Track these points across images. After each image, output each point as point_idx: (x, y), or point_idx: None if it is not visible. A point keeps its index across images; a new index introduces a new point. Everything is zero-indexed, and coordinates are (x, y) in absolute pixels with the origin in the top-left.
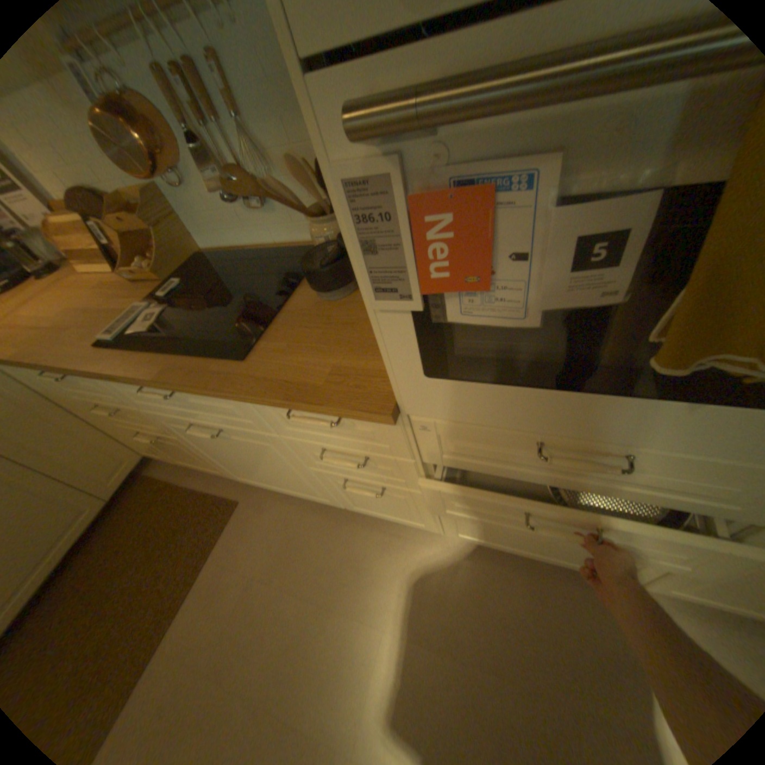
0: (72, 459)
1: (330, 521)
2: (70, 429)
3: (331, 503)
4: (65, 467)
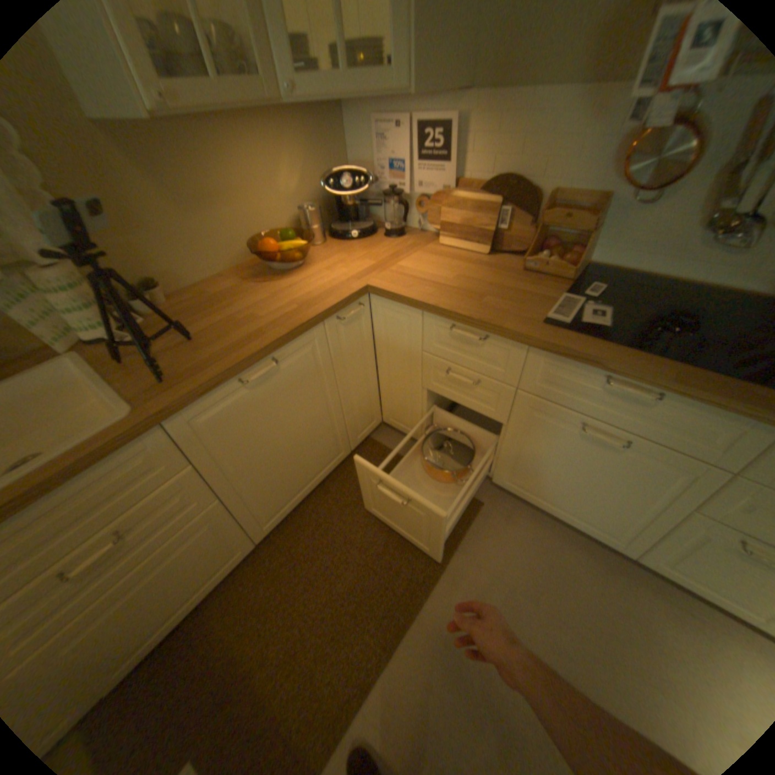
0: (358, 403)
1: (600, 564)
2: (369, 376)
3: (624, 549)
4: (352, 408)
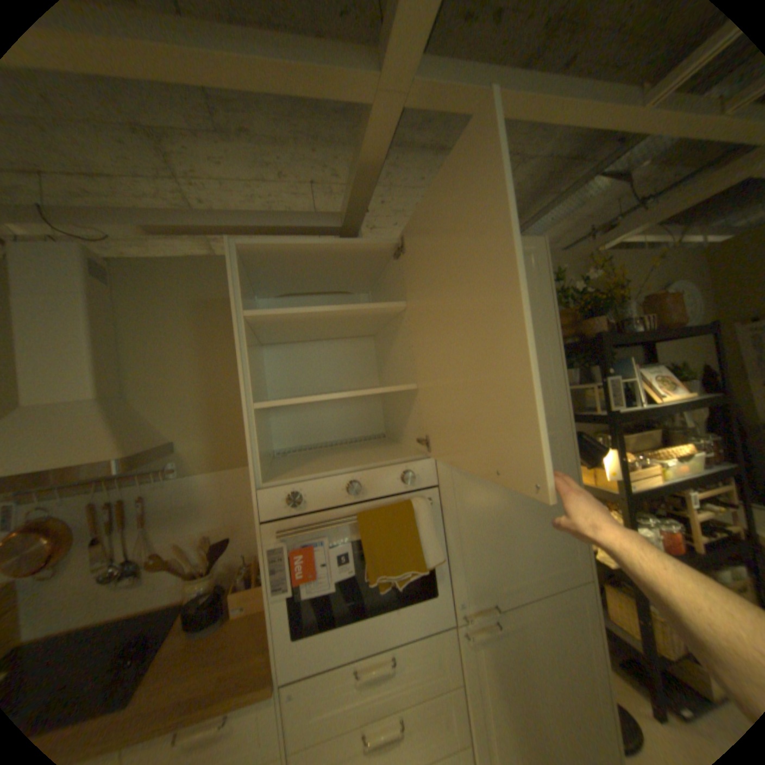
0: None
1: None
2: None
3: None
4: None
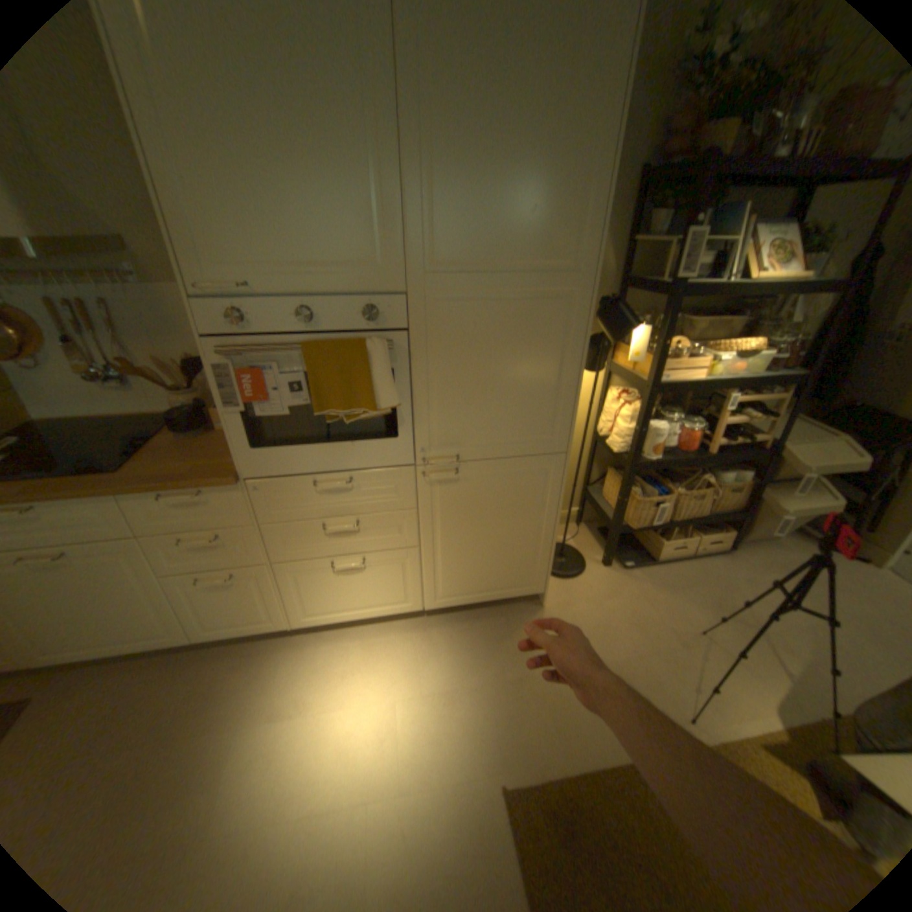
0: None
1: (170, 670)
2: None
3: (173, 642)
4: None
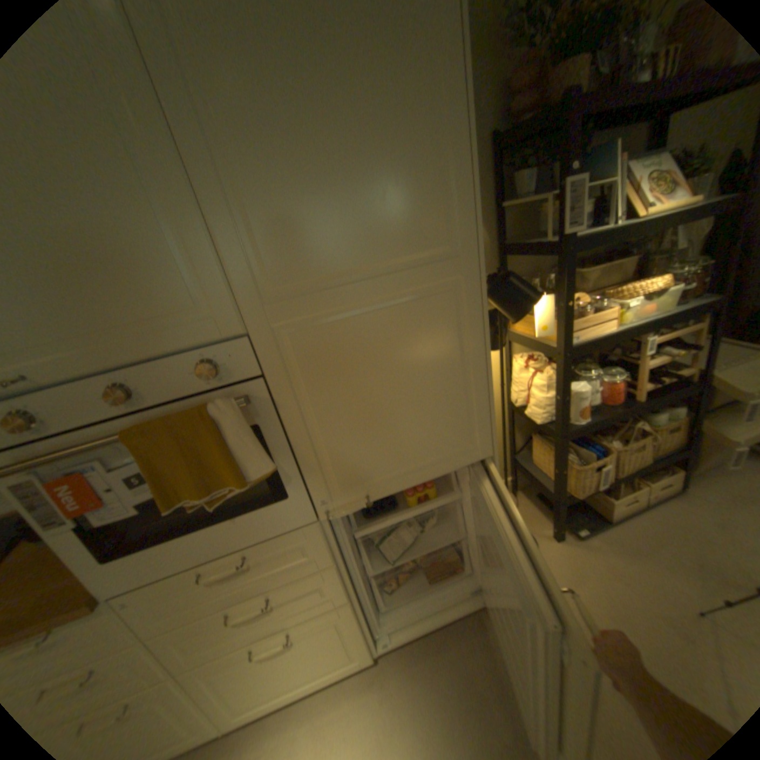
0: None
1: None
2: None
3: None
4: None
